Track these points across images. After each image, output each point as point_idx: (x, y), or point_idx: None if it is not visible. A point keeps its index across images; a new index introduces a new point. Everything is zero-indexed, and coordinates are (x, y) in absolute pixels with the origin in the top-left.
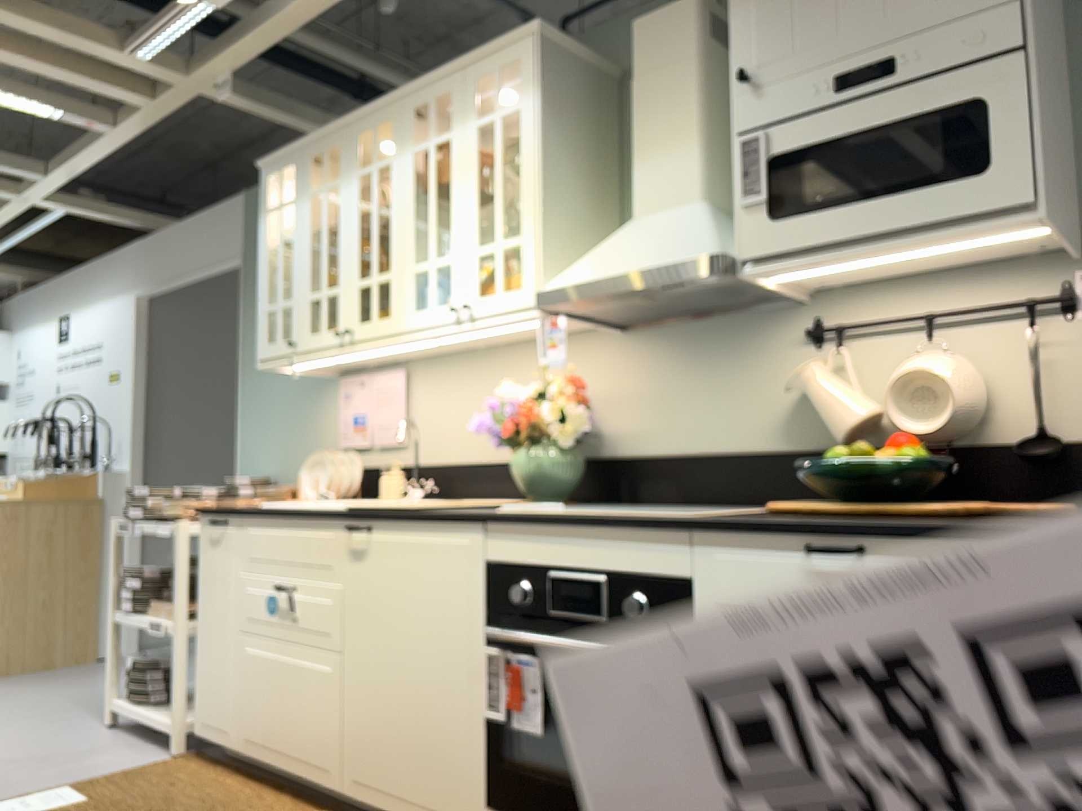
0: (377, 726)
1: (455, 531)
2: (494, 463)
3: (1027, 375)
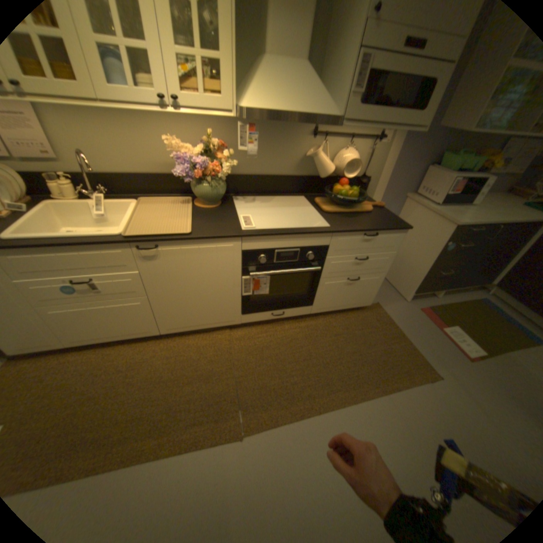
0: (181, 311)
1: (224, 241)
2: (147, 174)
3: (368, 159)
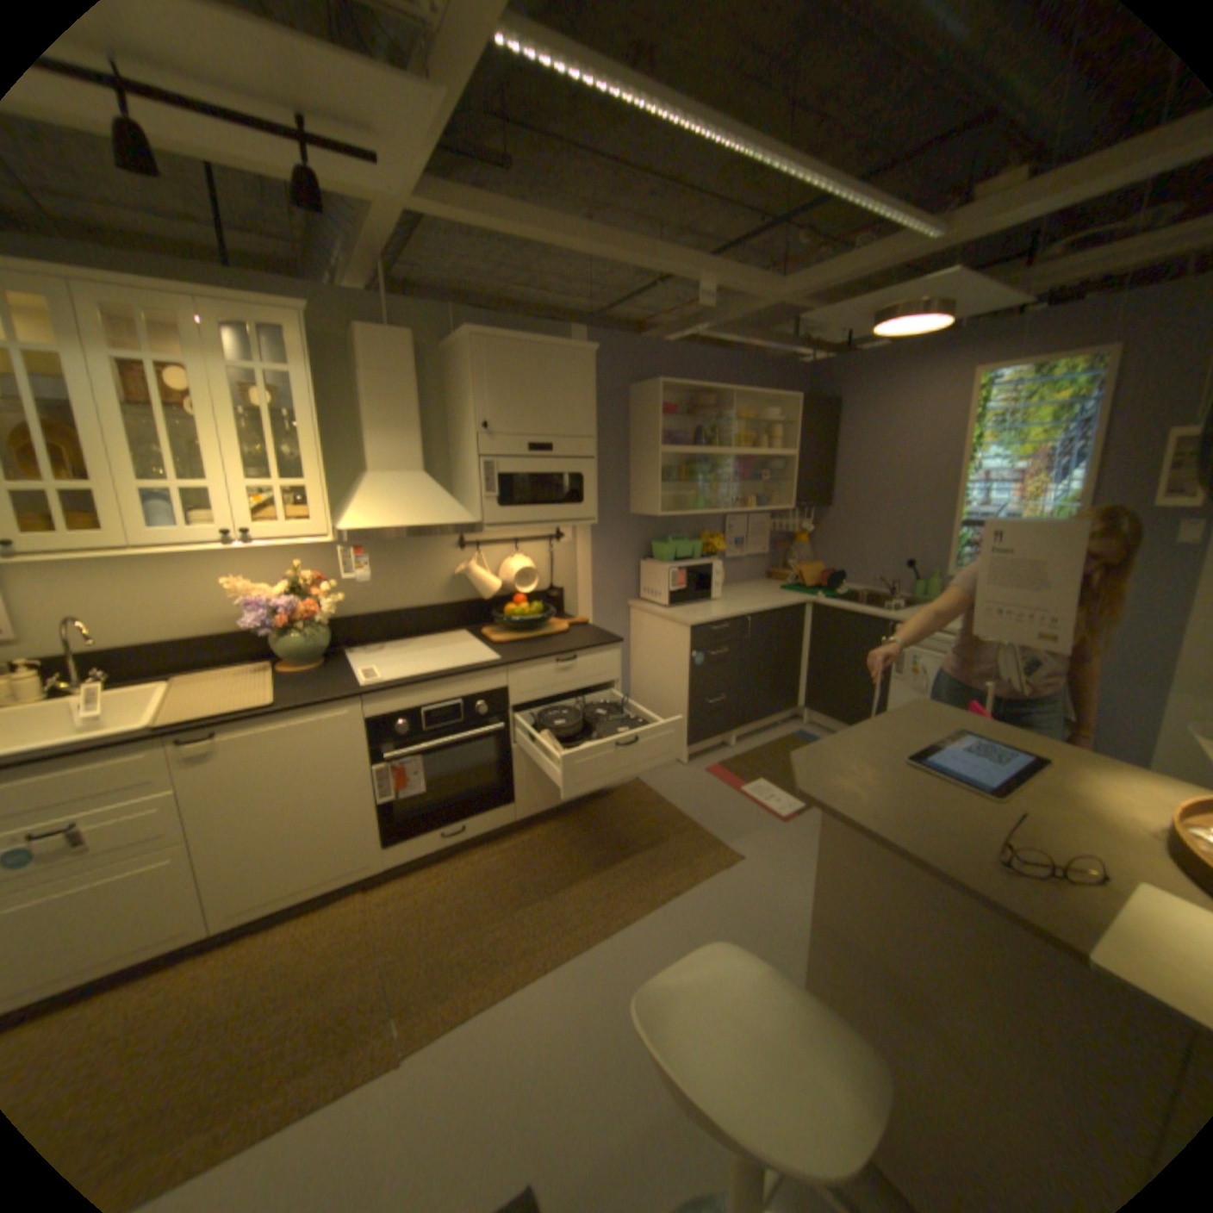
0: (256, 864)
1: (332, 707)
2: (188, 638)
3: (549, 565)
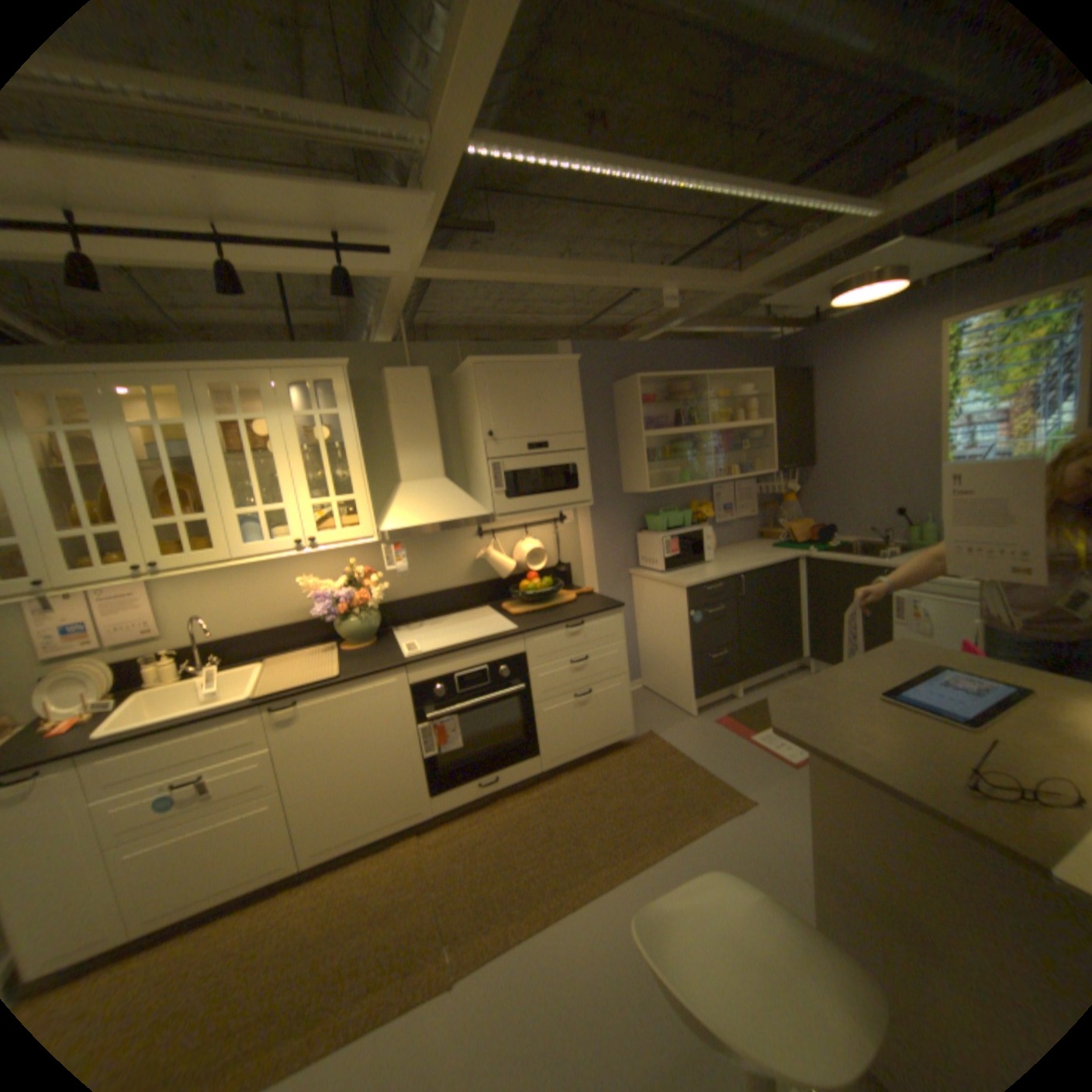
0: (332, 810)
1: (383, 677)
2: (276, 627)
3: (555, 544)
